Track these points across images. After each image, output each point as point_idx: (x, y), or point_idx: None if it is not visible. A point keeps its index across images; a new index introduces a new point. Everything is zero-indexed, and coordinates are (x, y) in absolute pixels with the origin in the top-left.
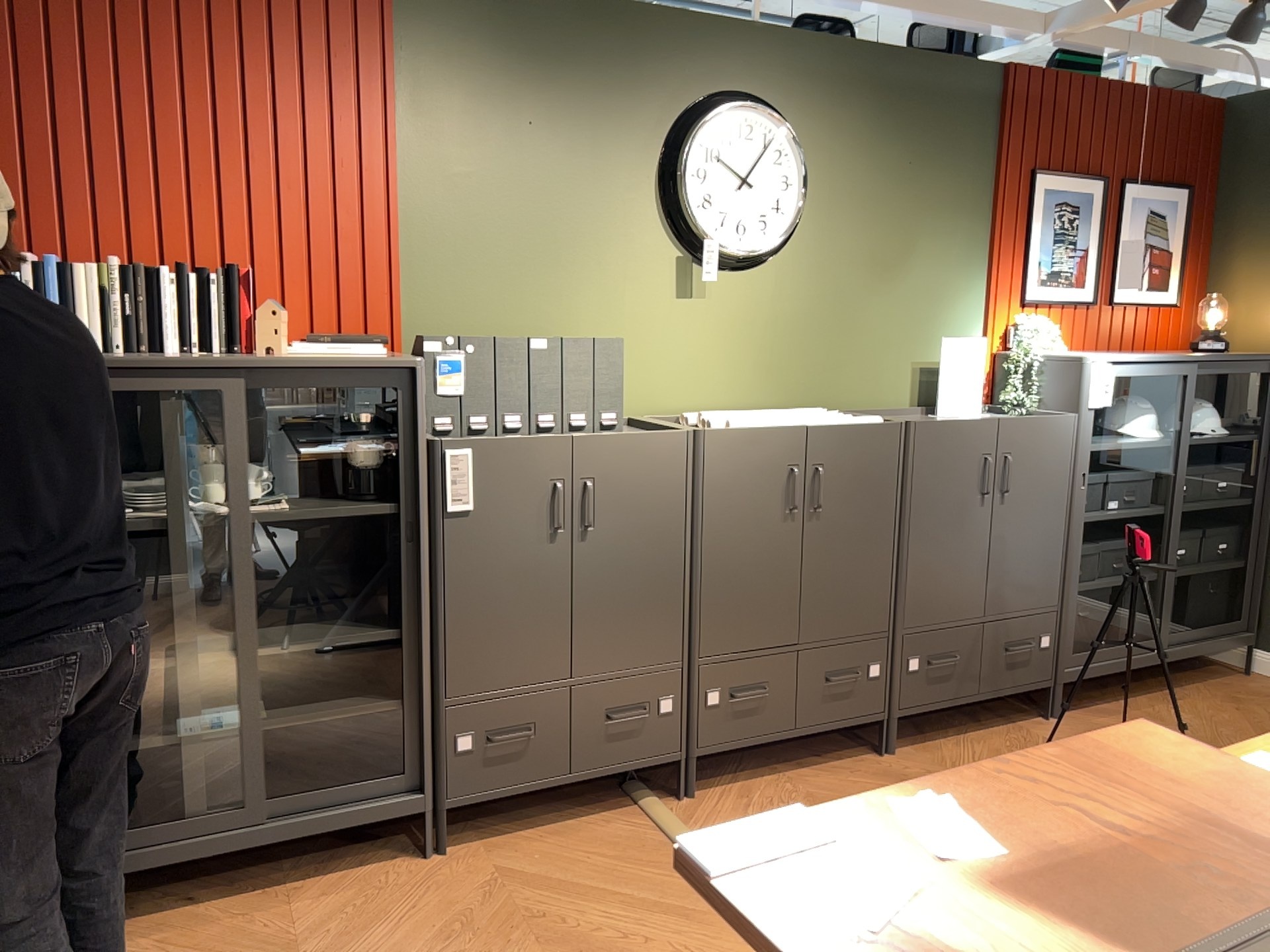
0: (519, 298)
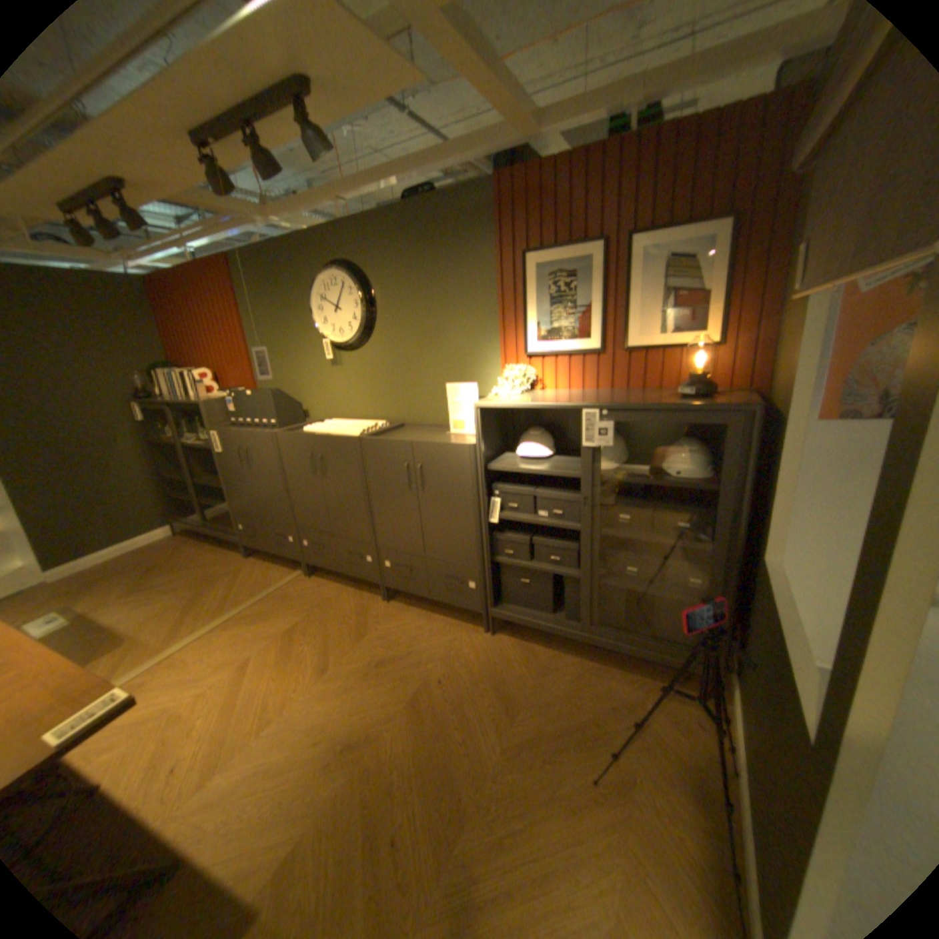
0: (282, 371)
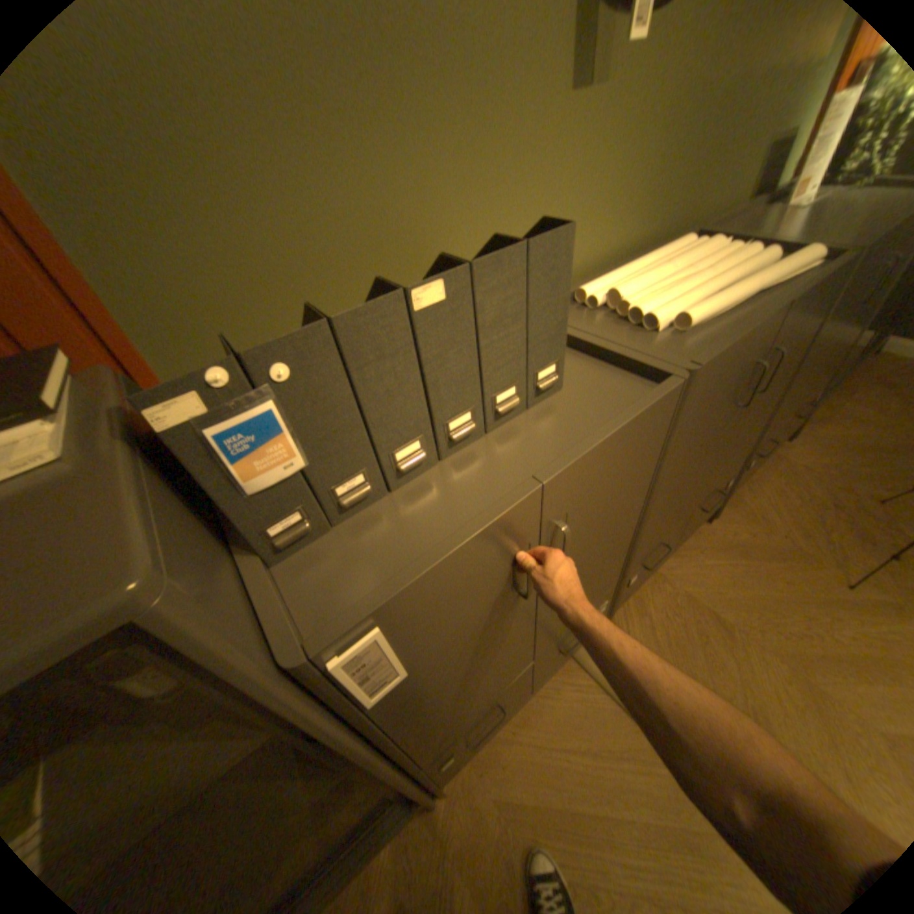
0: (323, 152)
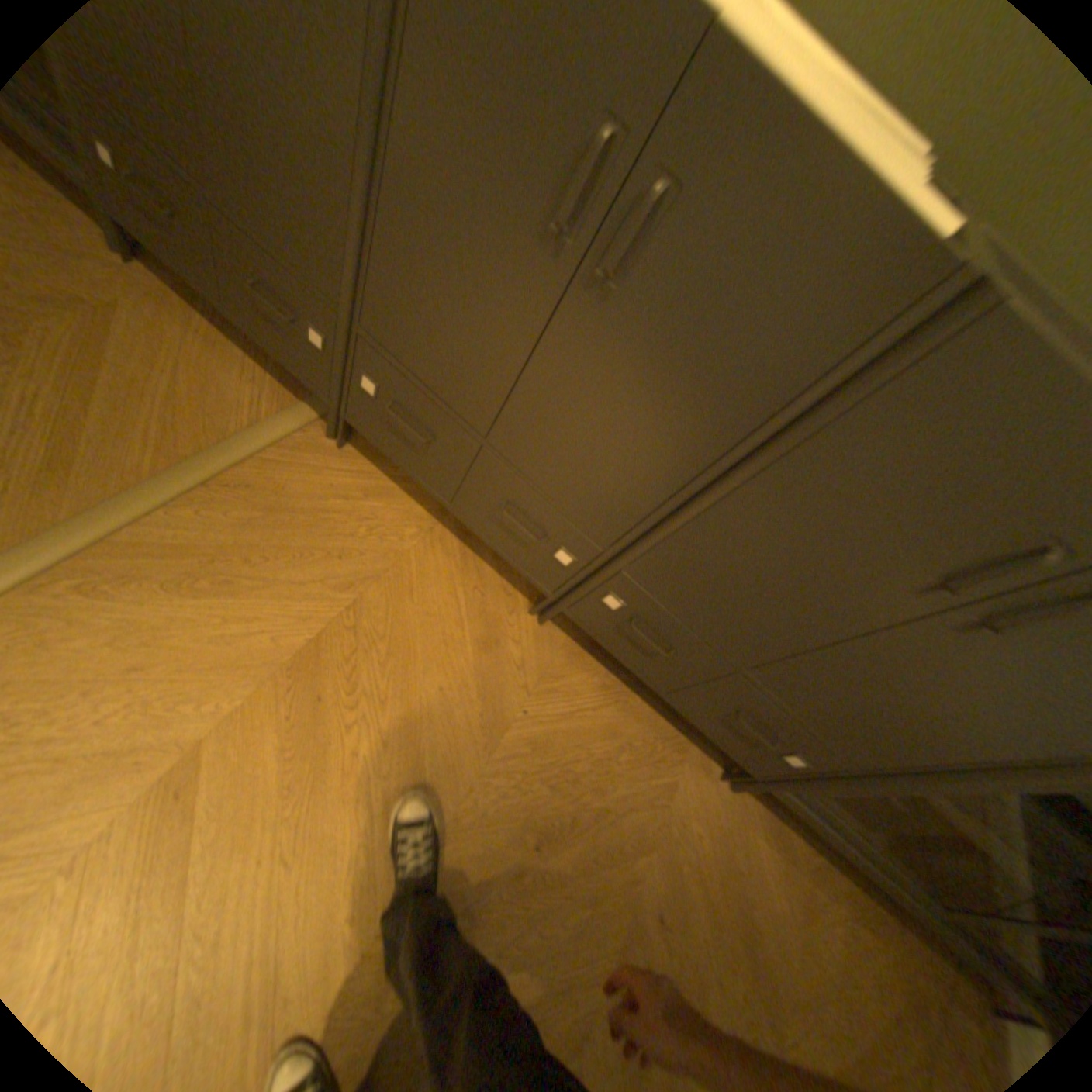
0: None
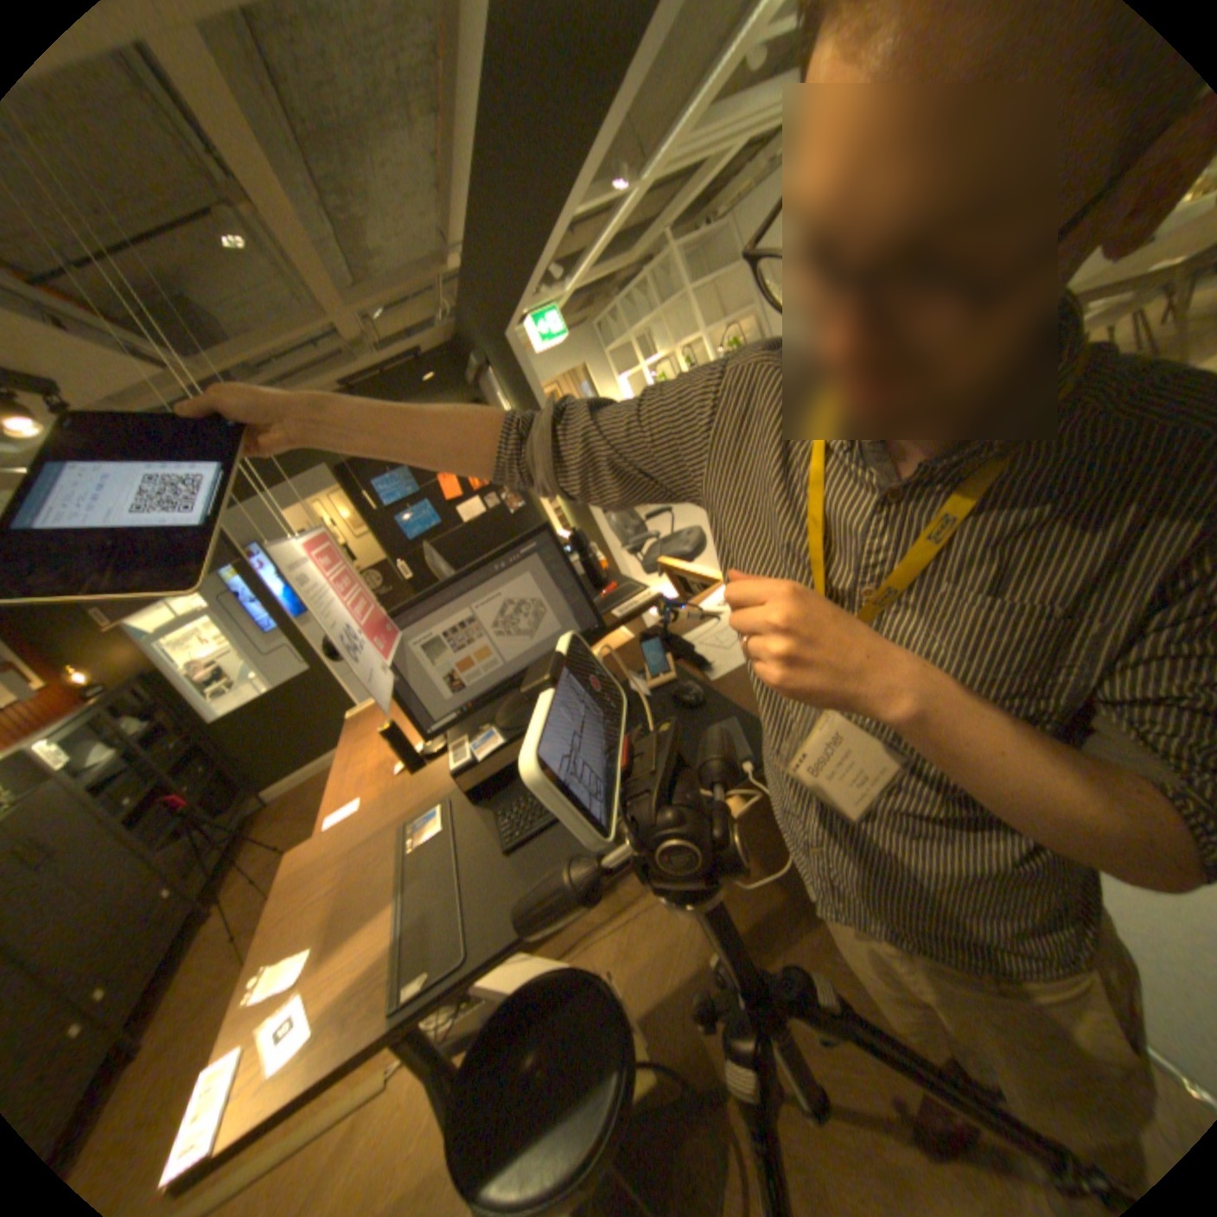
0: None
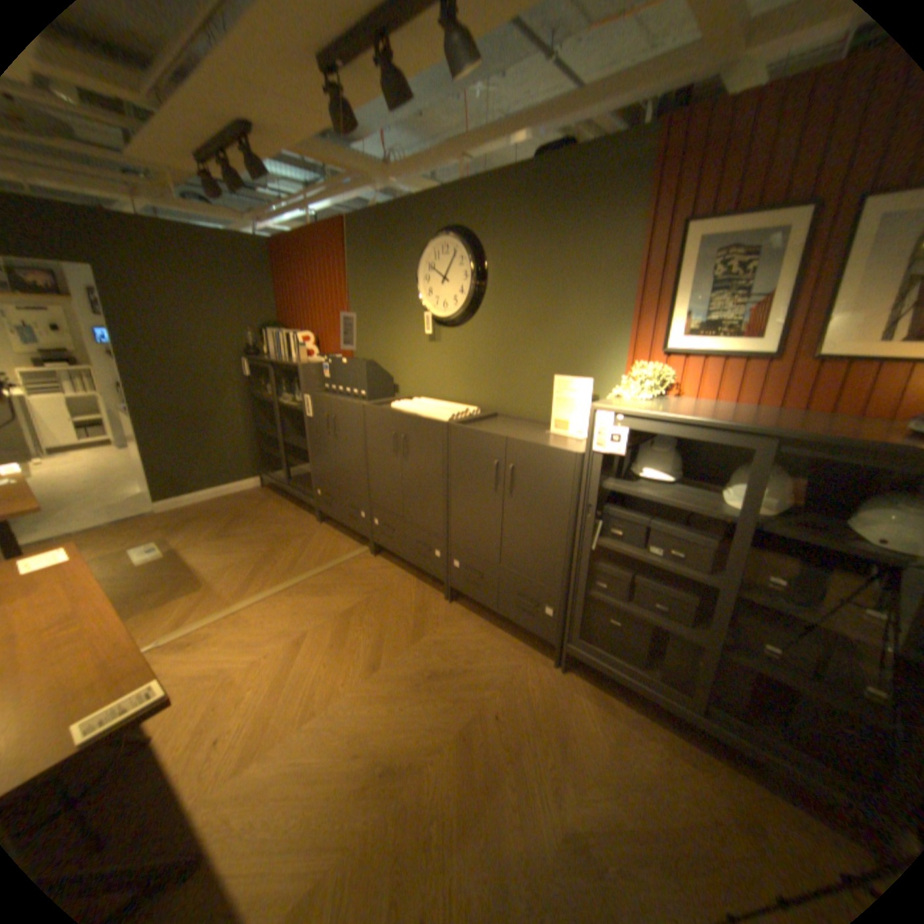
0: (379, 341)
